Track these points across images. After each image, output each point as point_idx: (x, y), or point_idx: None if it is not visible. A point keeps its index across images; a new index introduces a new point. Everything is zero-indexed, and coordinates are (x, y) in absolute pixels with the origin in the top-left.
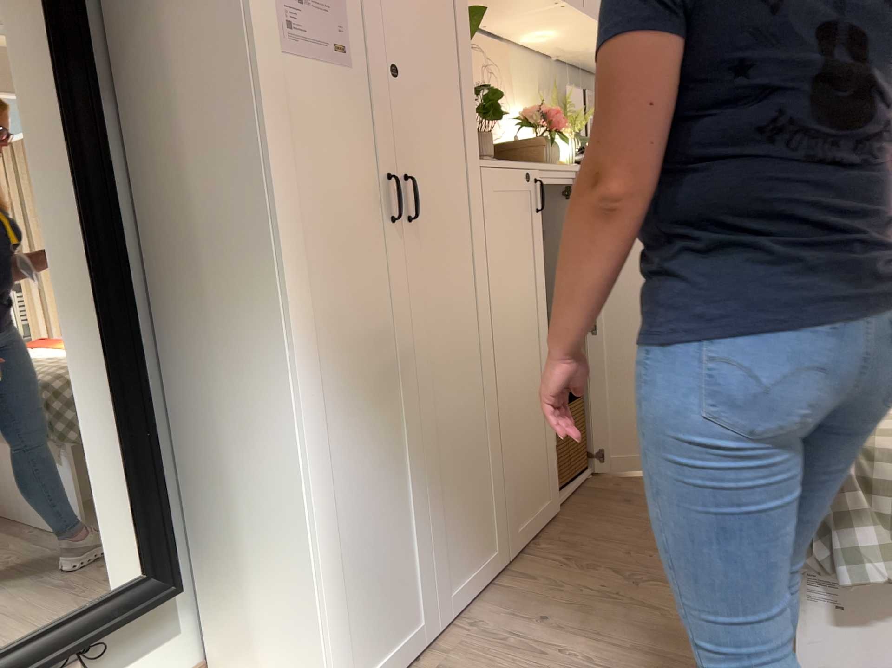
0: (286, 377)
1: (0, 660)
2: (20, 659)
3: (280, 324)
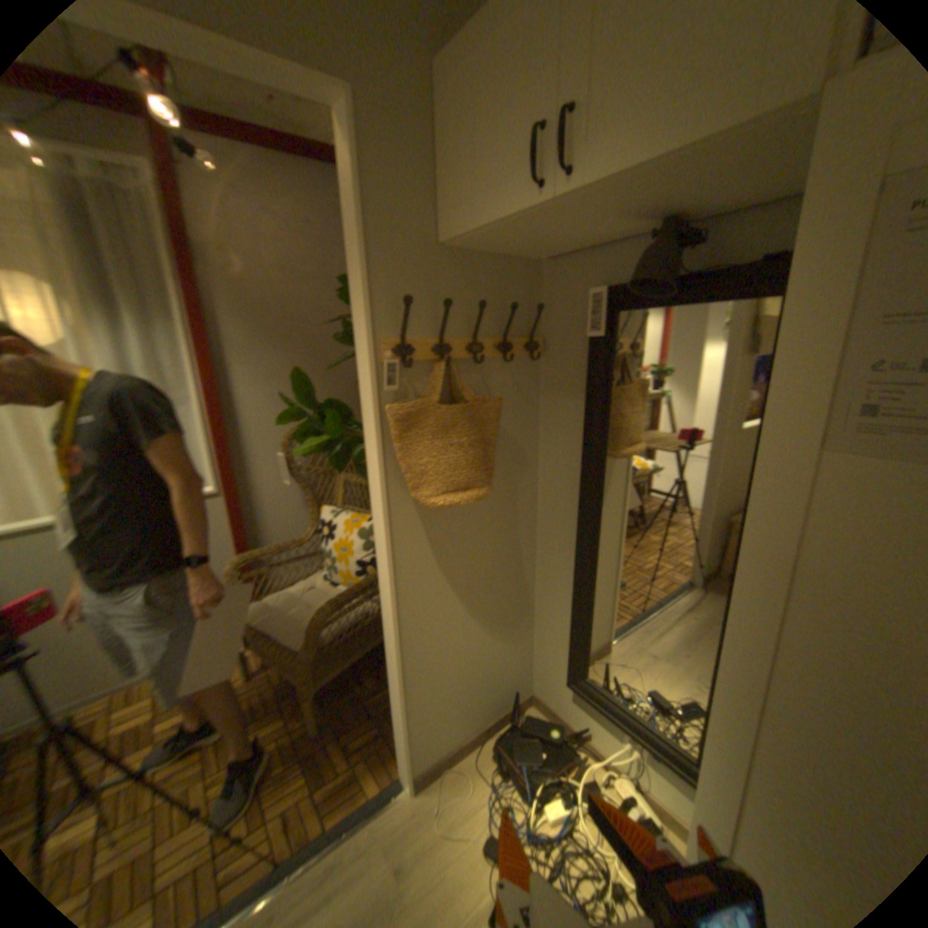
0: (705, 772)
1: (616, 709)
2: (622, 719)
3: (713, 728)
